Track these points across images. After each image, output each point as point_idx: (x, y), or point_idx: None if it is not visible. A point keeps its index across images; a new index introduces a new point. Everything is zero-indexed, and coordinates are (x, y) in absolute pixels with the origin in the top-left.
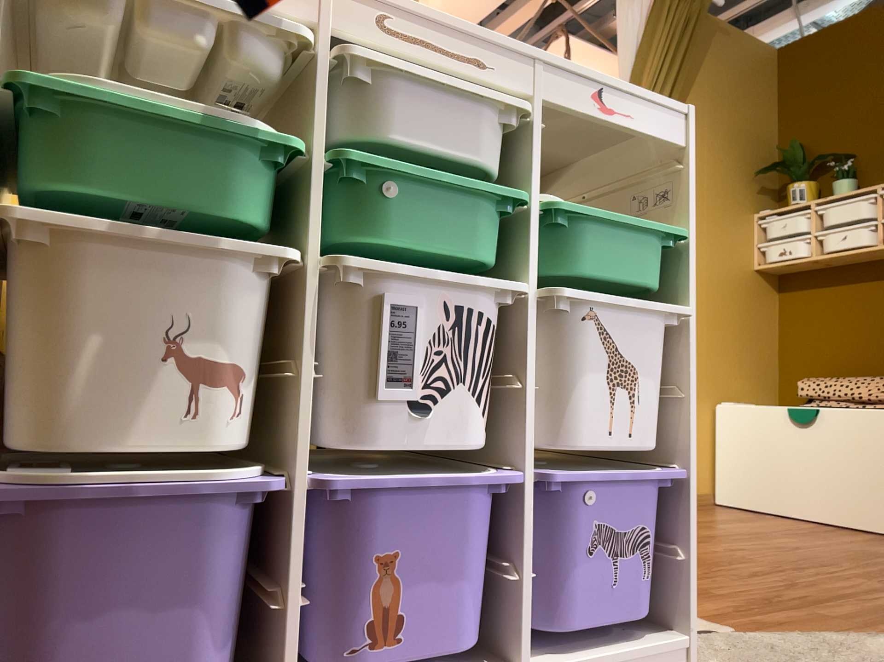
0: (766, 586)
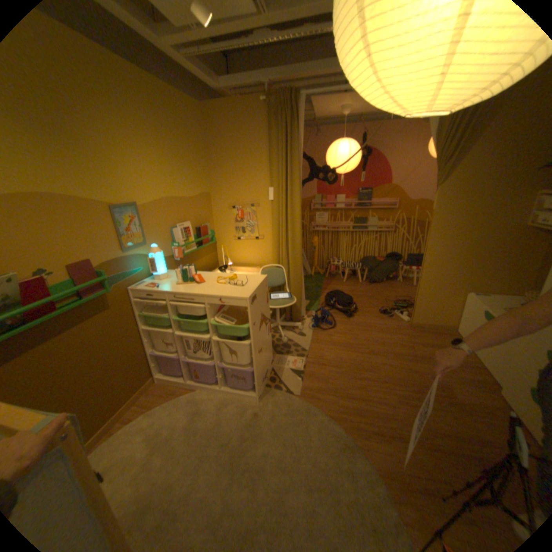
0: (348, 387)
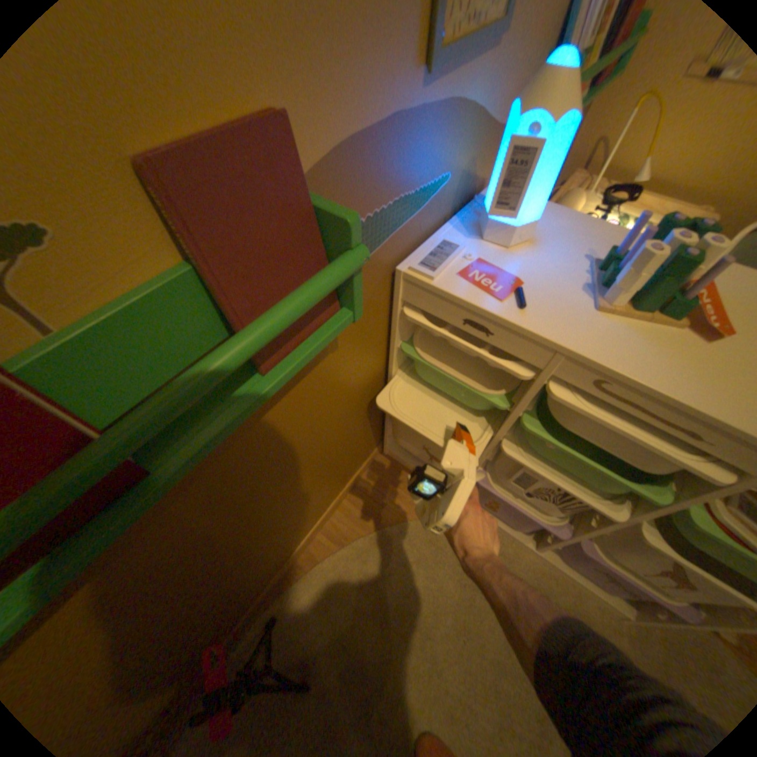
0: None
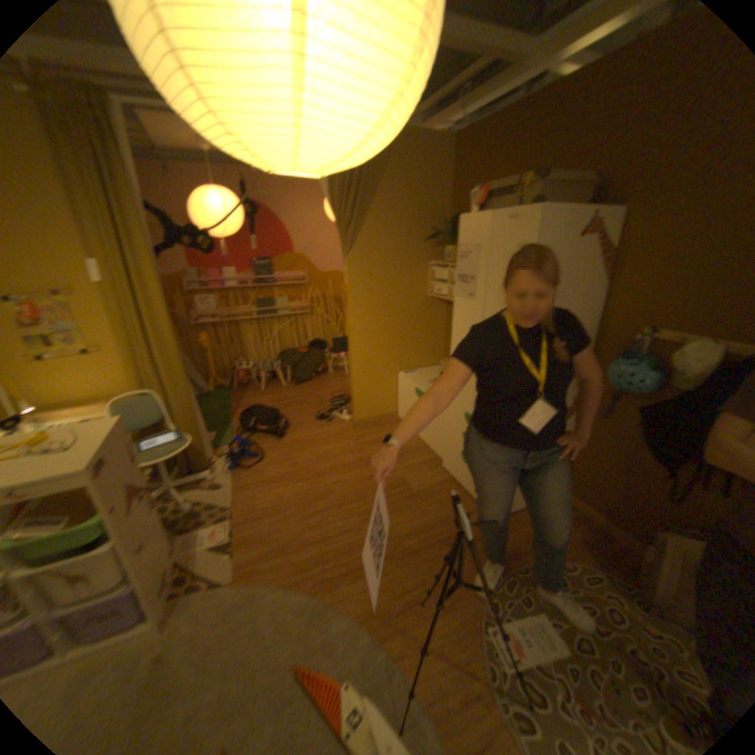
0: (298, 535)
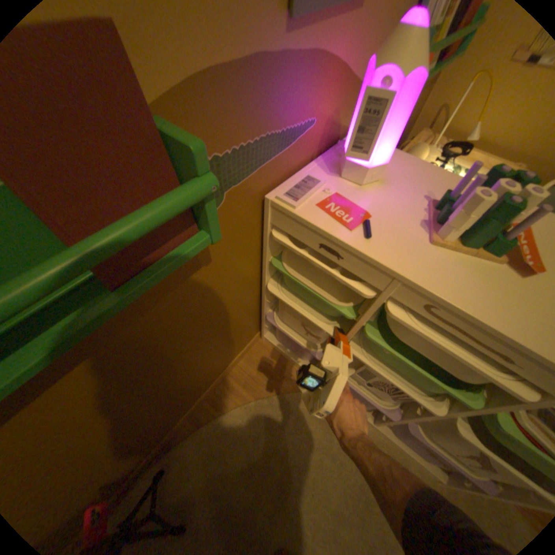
0: None
